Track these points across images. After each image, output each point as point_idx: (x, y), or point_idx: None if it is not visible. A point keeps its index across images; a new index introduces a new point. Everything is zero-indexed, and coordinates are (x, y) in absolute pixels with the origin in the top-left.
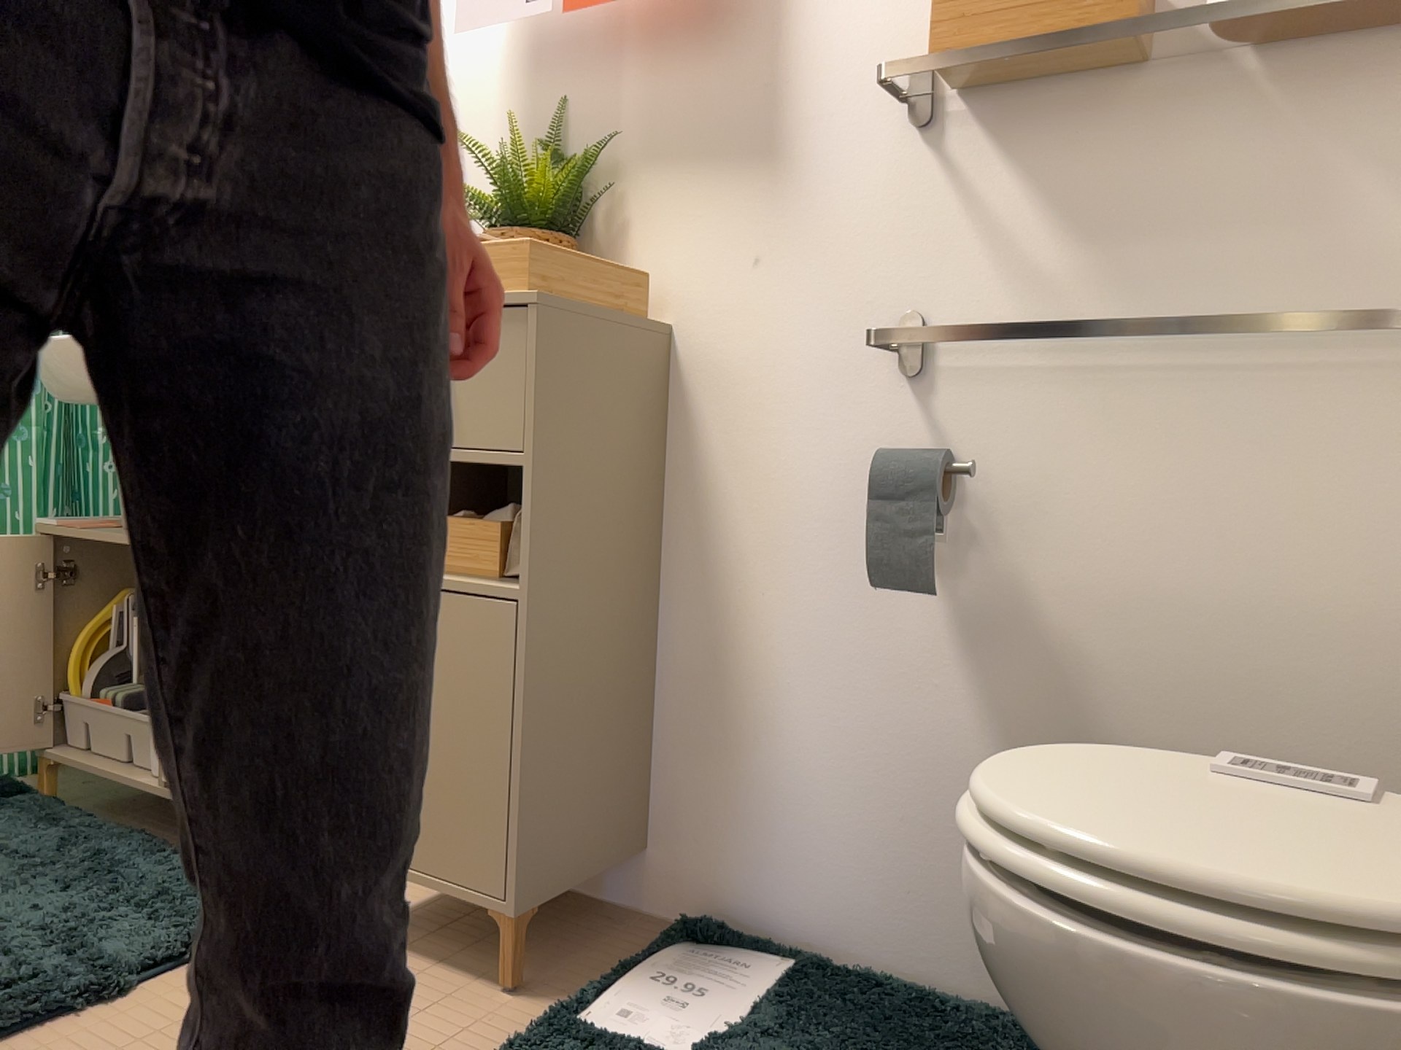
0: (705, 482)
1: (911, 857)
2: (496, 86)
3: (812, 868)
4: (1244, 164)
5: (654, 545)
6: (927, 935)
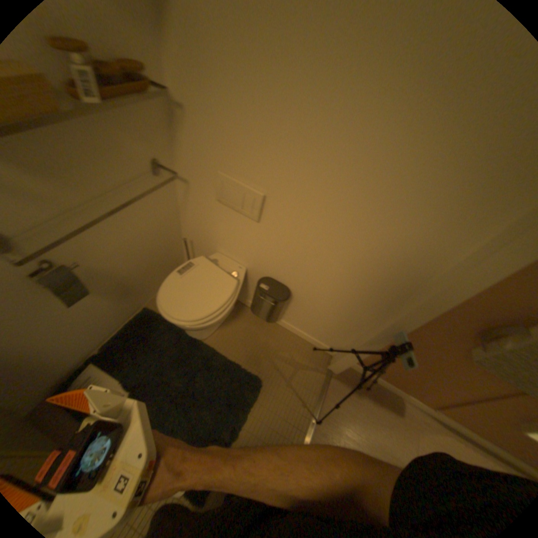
0: None
1: (95, 327)
2: None
3: (72, 353)
4: (93, 137)
5: None
6: (105, 330)
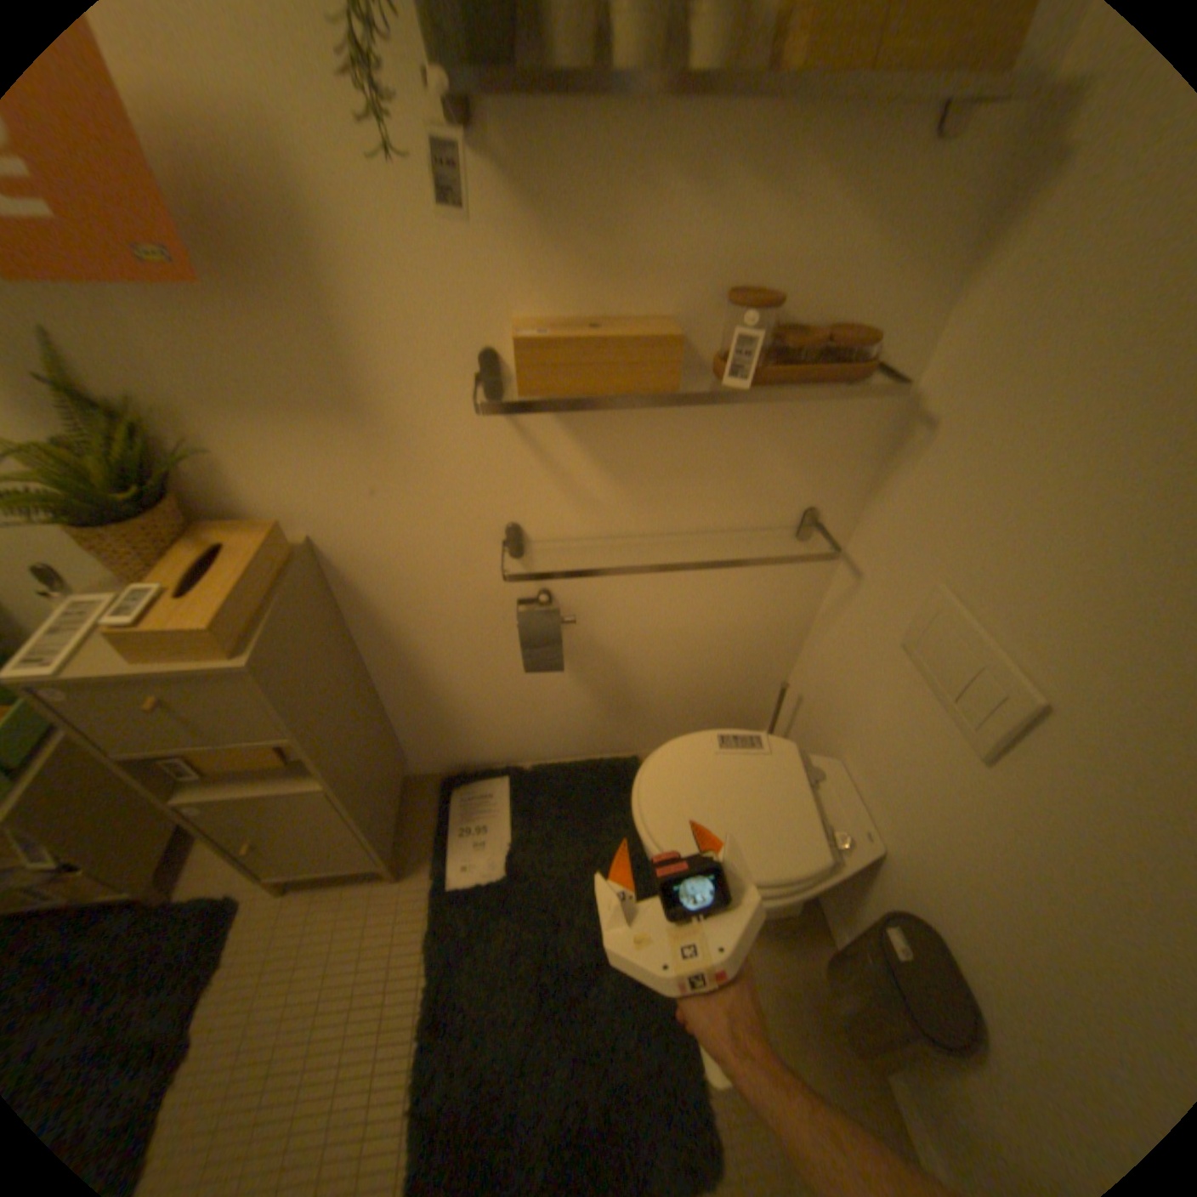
0: (381, 619)
1: (549, 728)
2: None
3: (501, 742)
4: (715, 440)
5: (357, 656)
6: (559, 745)
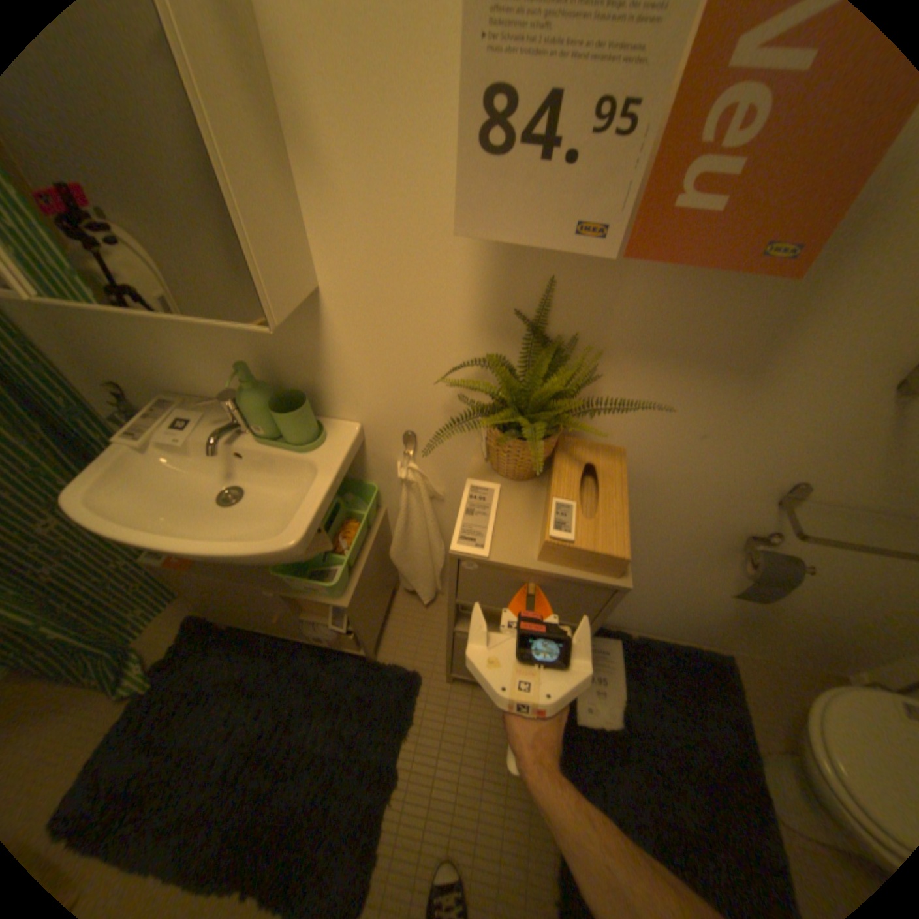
0: None
1: (676, 618)
2: (465, 239)
3: (628, 615)
4: None
5: None
6: (672, 630)
